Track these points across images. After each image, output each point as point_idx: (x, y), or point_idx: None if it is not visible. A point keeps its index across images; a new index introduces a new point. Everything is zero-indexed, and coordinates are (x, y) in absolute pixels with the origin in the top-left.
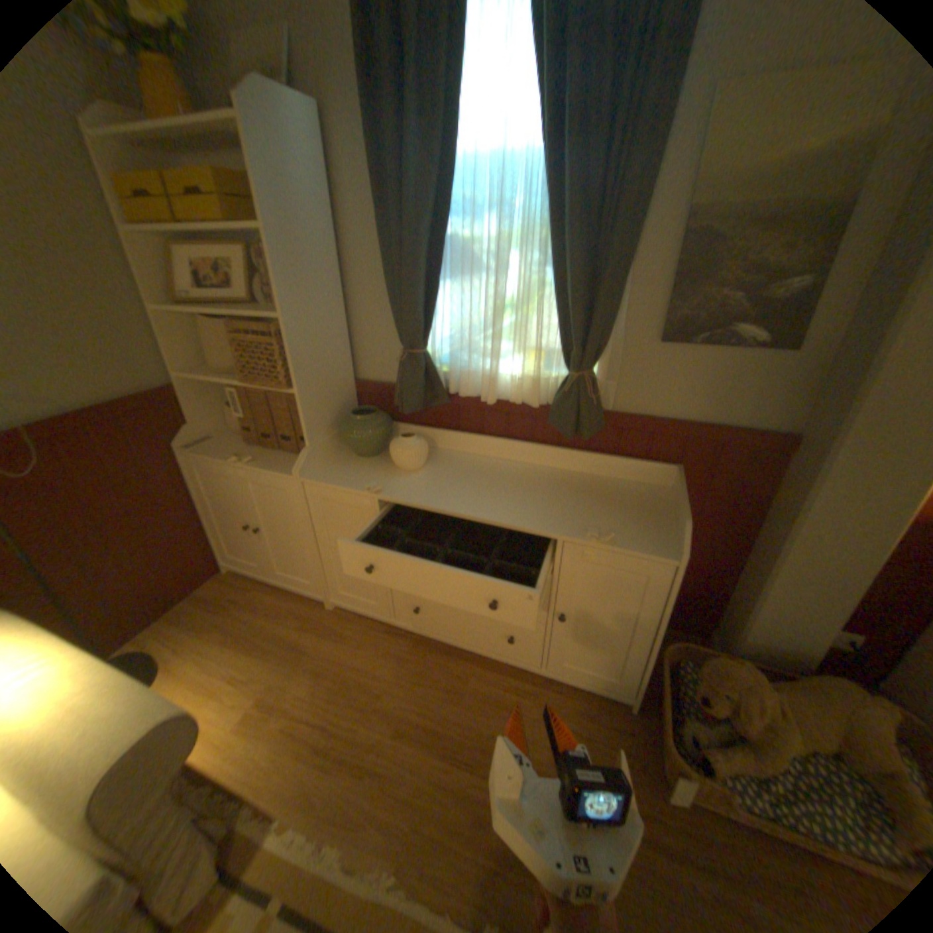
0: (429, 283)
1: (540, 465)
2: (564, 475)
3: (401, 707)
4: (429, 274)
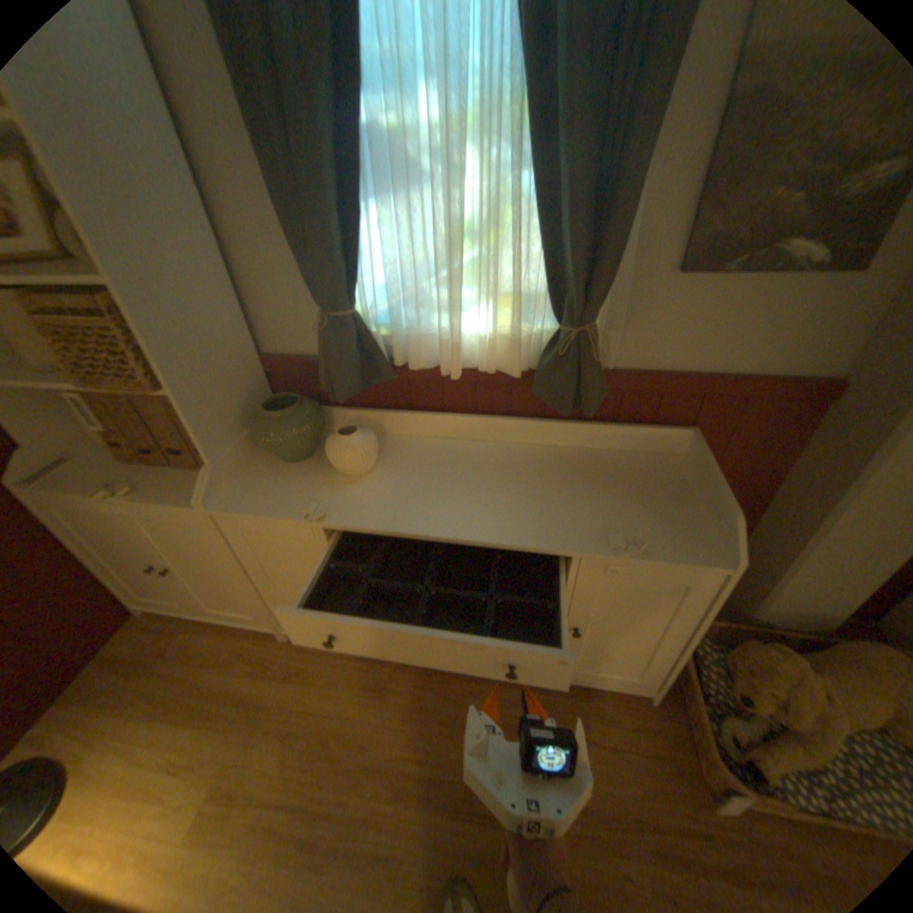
0: (344, 206)
1: (522, 443)
2: (554, 453)
3: (395, 757)
4: (342, 191)
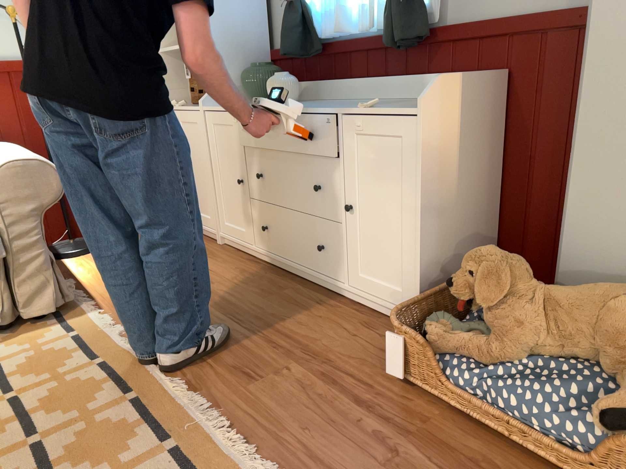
0: None
1: (386, 99)
2: (398, 100)
3: (221, 290)
4: None
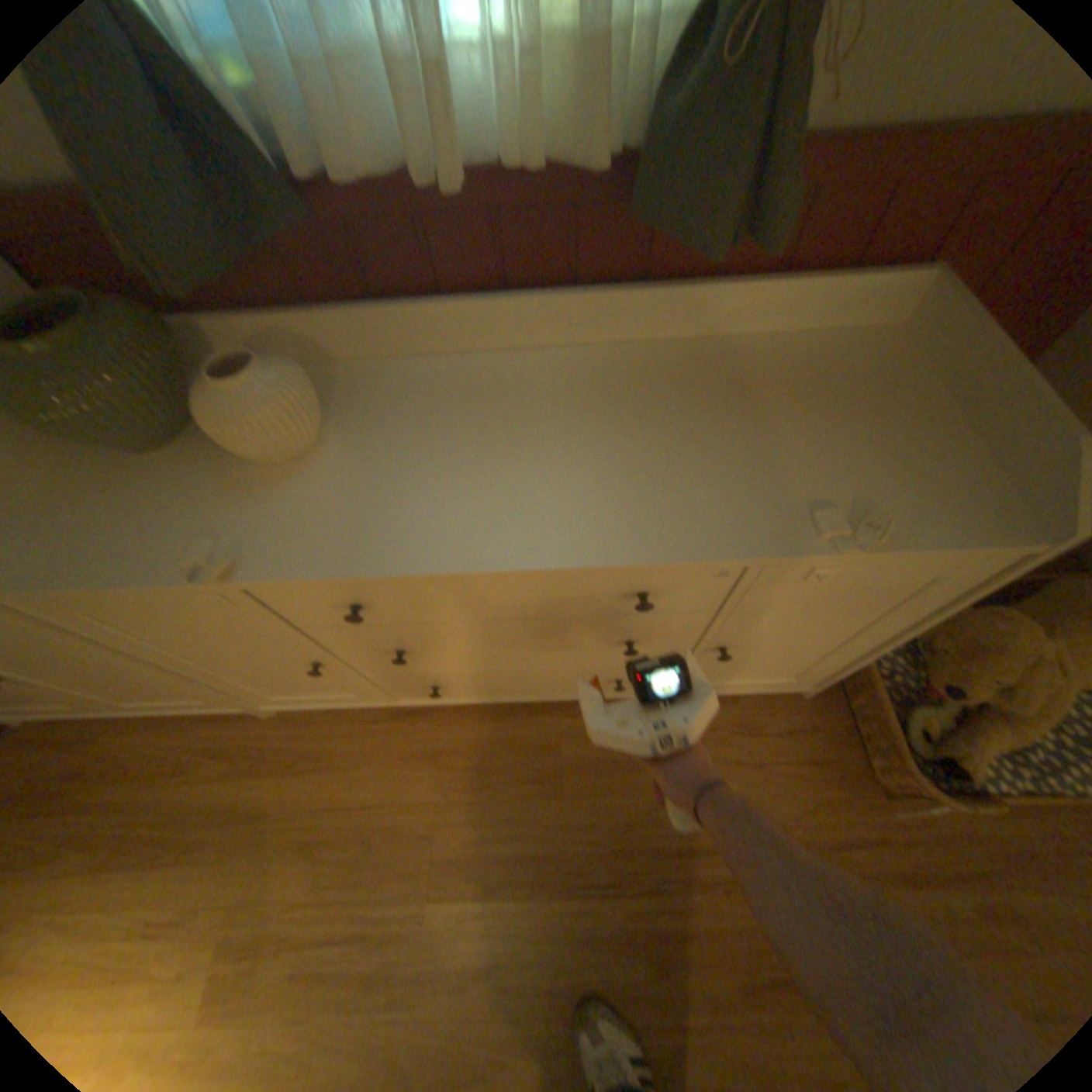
0: None
1: (606, 340)
2: (671, 354)
3: (473, 839)
4: None
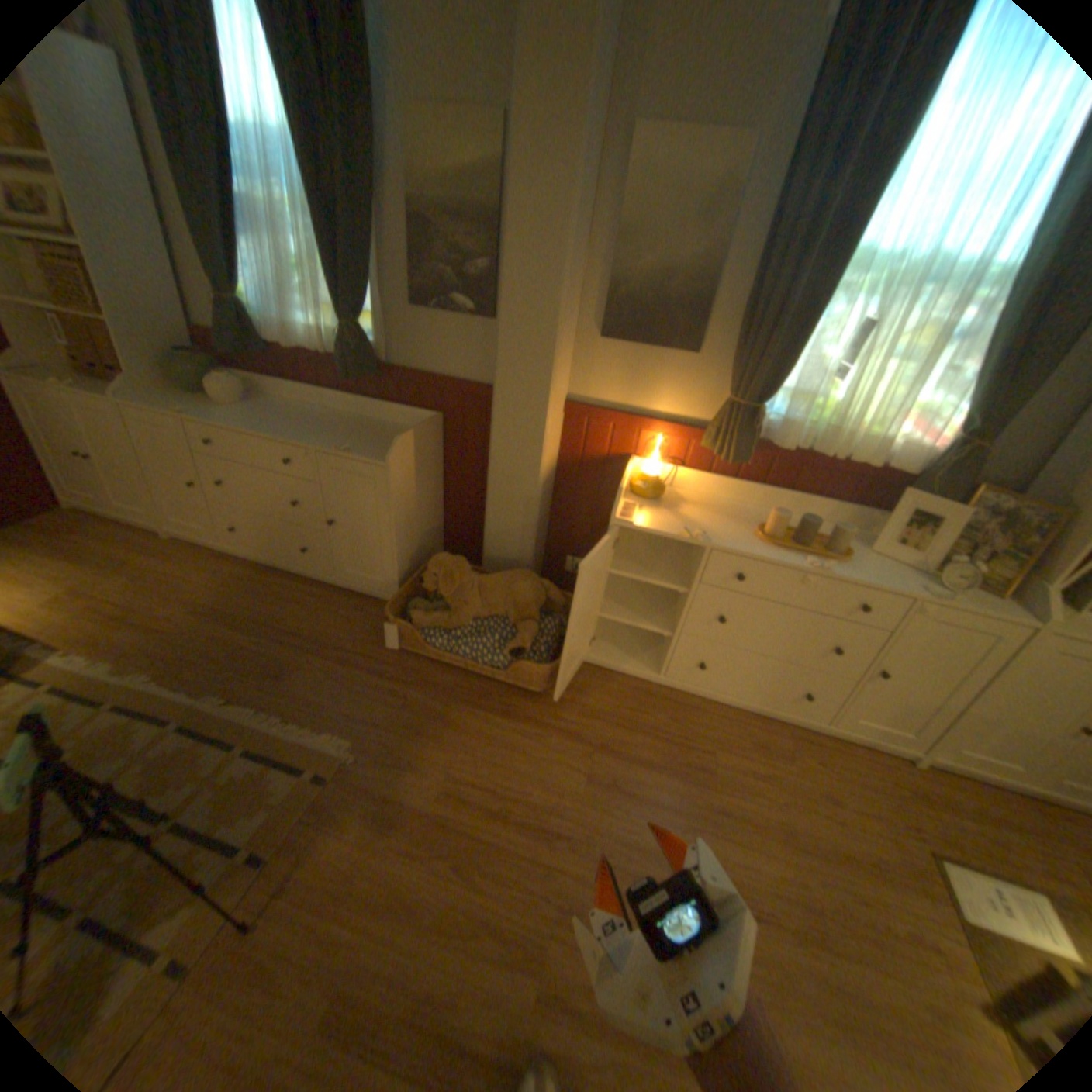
0: (229, 238)
1: (343, 413)
2: (357, 420)
3: (202, 600)
4: (227, 229)
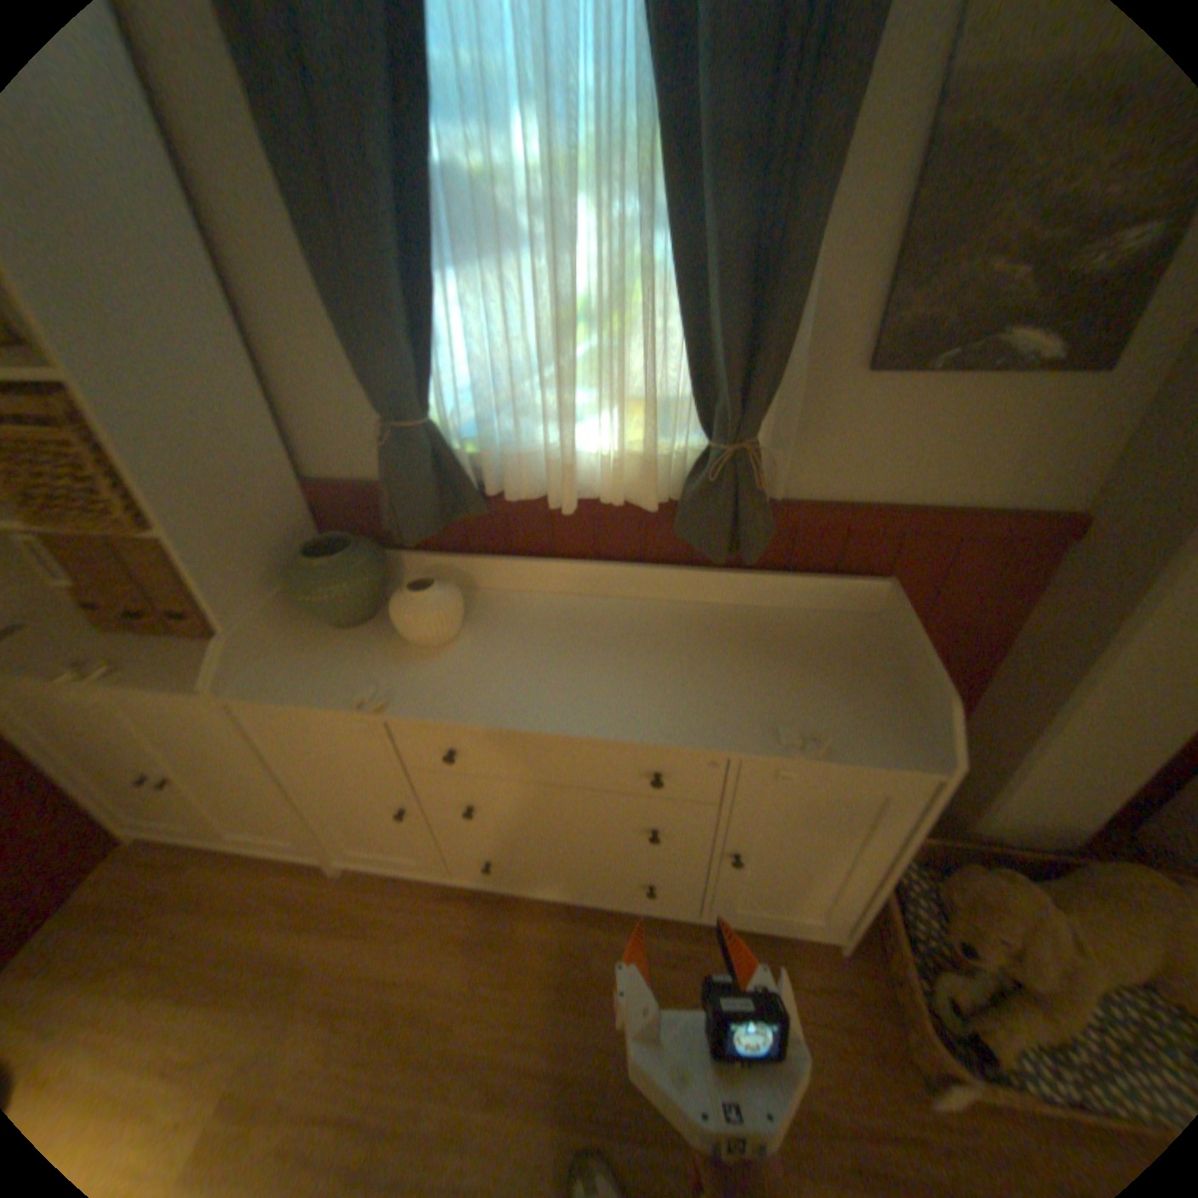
0: (412, 275)
1: (662, 599)
2: (705, 613)
3: (488, 1038)
4: (409, 255)
